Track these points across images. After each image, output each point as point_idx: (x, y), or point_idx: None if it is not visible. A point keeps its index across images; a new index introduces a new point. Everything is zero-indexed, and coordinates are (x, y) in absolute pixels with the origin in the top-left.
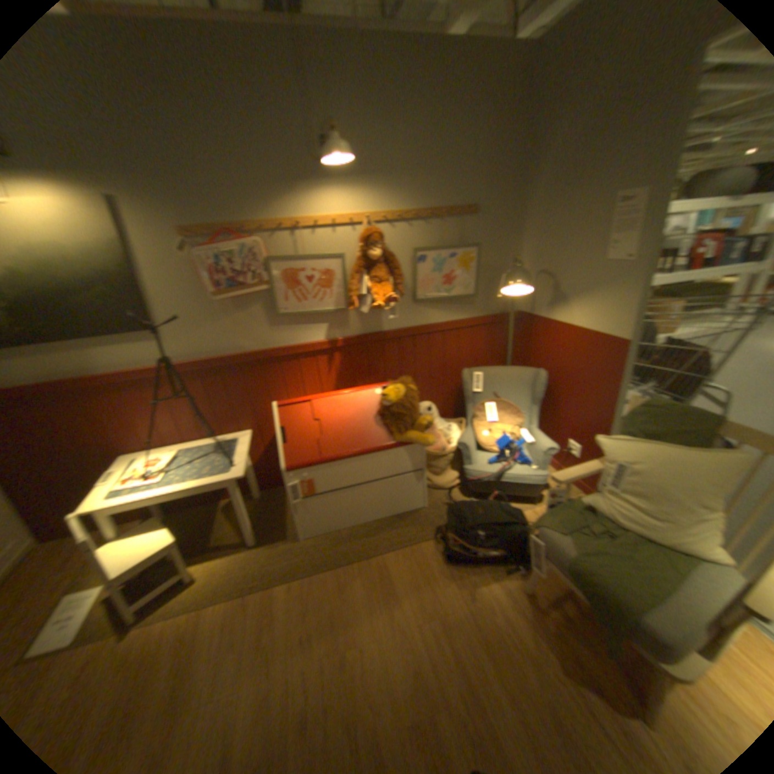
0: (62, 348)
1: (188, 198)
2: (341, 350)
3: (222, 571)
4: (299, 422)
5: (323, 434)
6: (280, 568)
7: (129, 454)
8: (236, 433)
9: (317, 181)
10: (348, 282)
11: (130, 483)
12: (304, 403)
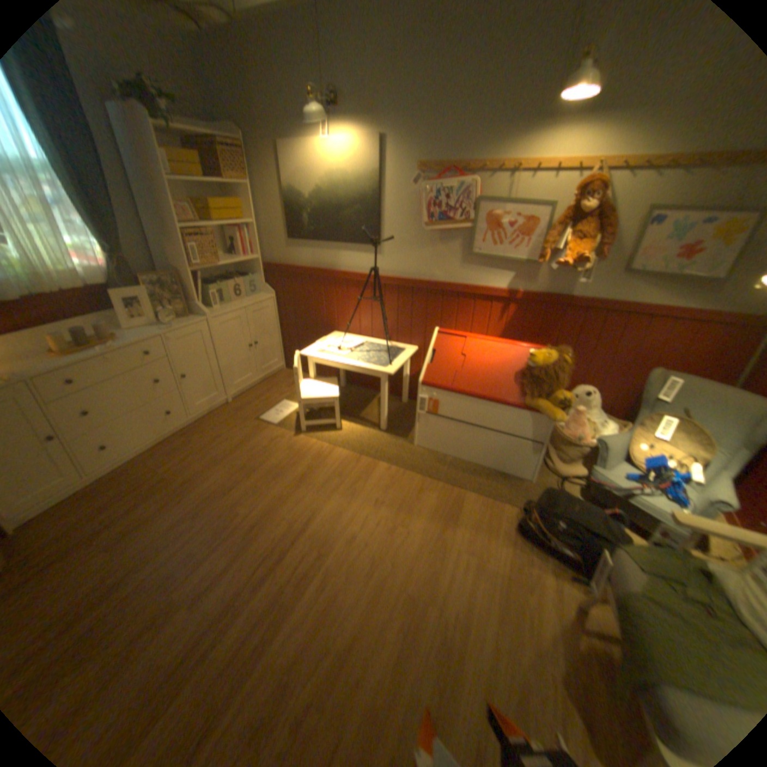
0: (329, 247)
1: (435, 137)
2: (519, 303)
3: (359, 434)
4: (449, 351)
5: (463, 369)
6: (392, 453)
7: (342, 332)
8: (408, 345)
9: (559, 118)
10: (549, 233)
11: (332, 349)
12: (461, 337)
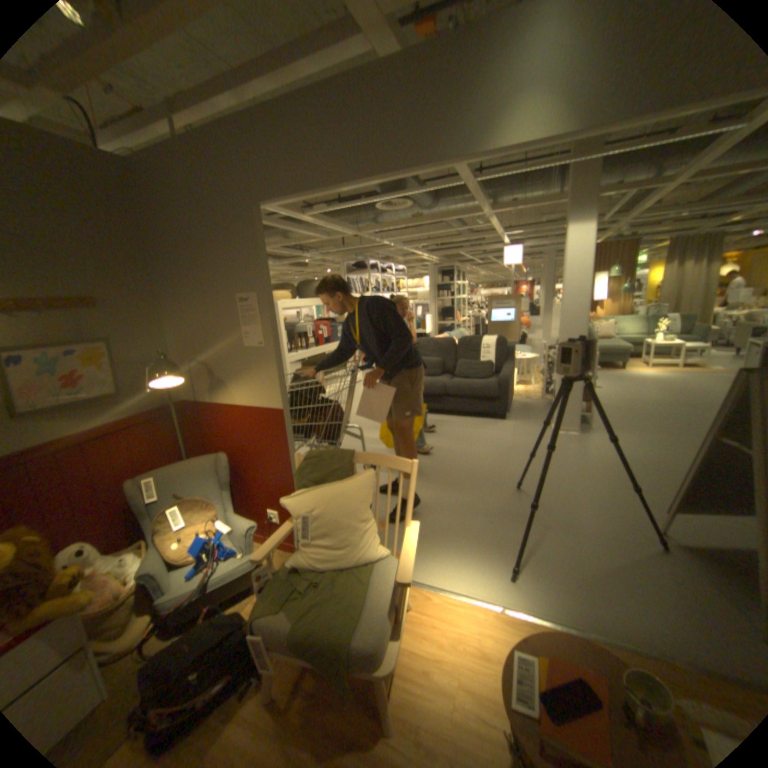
0: None
1: None
2: None
3: None
4: None
5: None
6: None
7: None
8: None
9: None
10: None
11: None
12: None
